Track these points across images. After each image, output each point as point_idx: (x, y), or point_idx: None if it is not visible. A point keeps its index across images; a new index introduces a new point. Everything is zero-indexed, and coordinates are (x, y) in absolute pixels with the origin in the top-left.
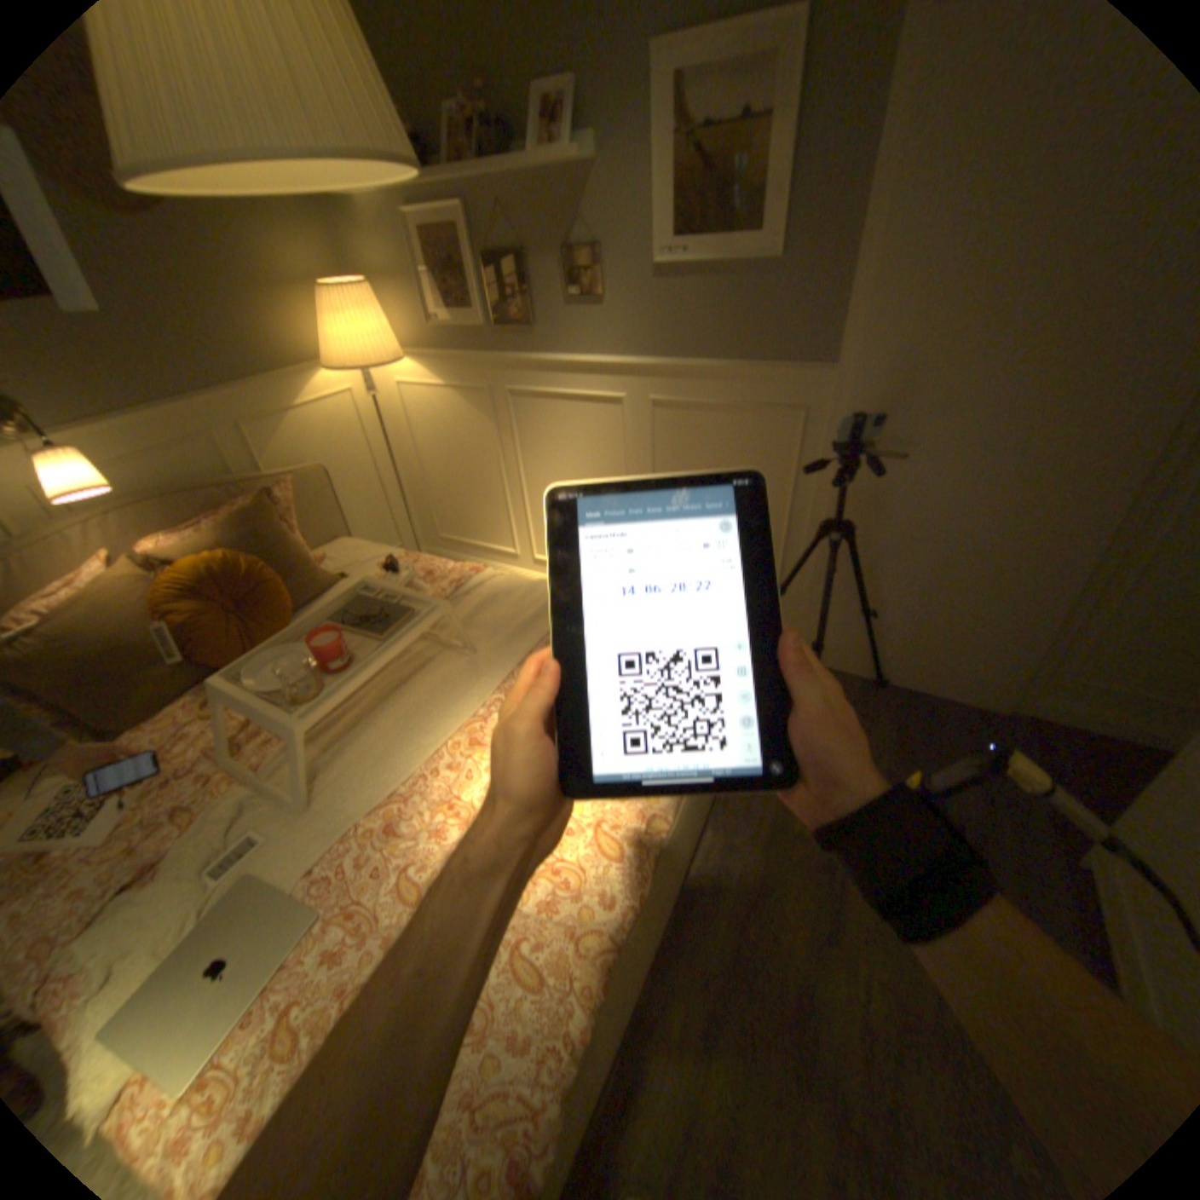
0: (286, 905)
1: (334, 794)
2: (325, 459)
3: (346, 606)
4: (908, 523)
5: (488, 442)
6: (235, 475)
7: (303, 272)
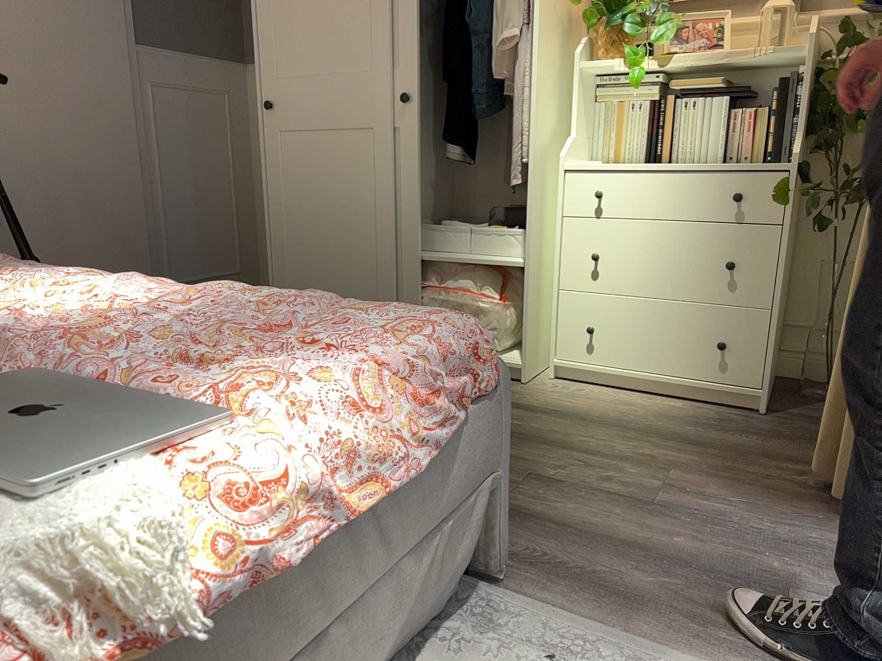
0: None
1: None
2: None
3: None
4: (13, 168)
5: None
6: None
7: None
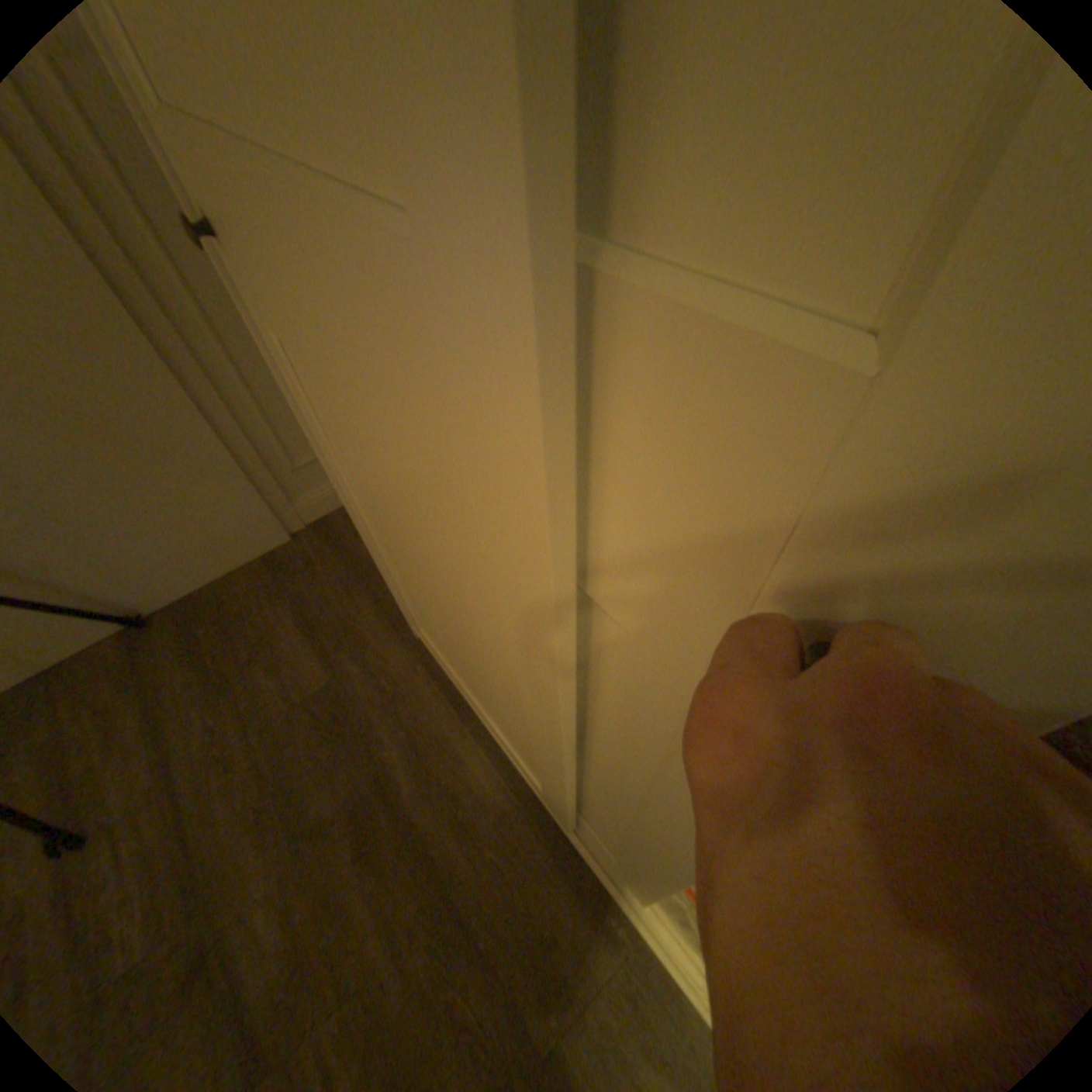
0: None
1: None
2: None
3: None
4: None
5: None
6: None
7: None
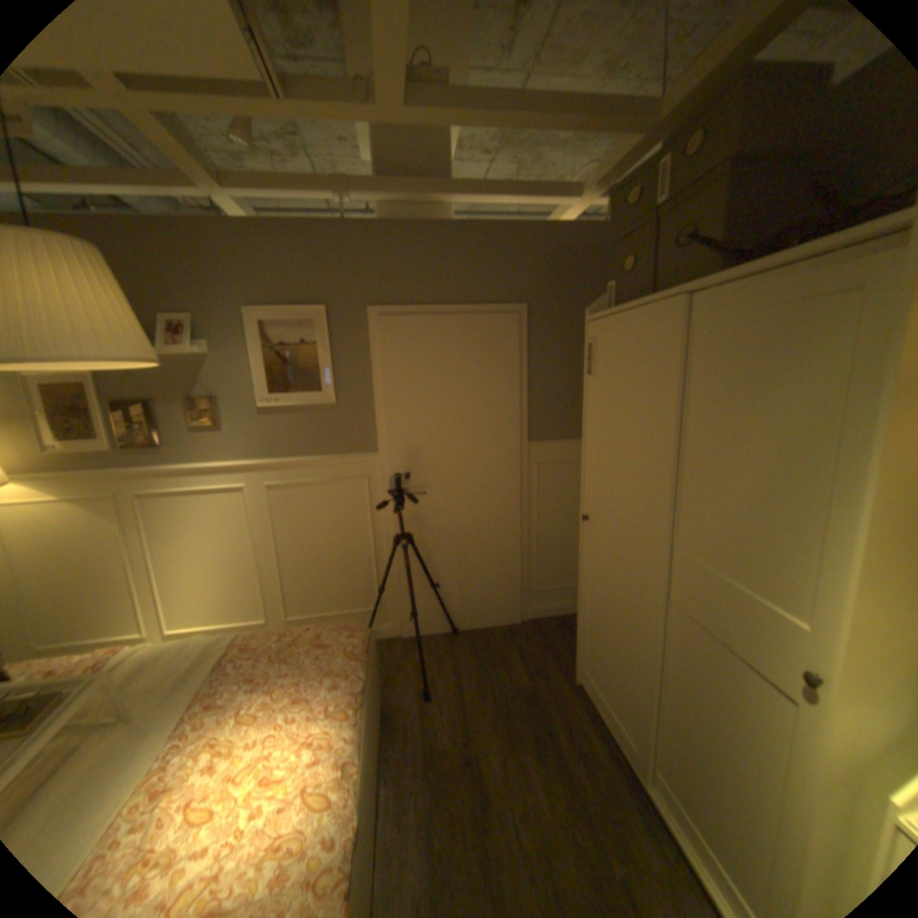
0: None
1: None
2: None
3: None
4: (437, 529)
5: (109, 541)
6: None
7: None
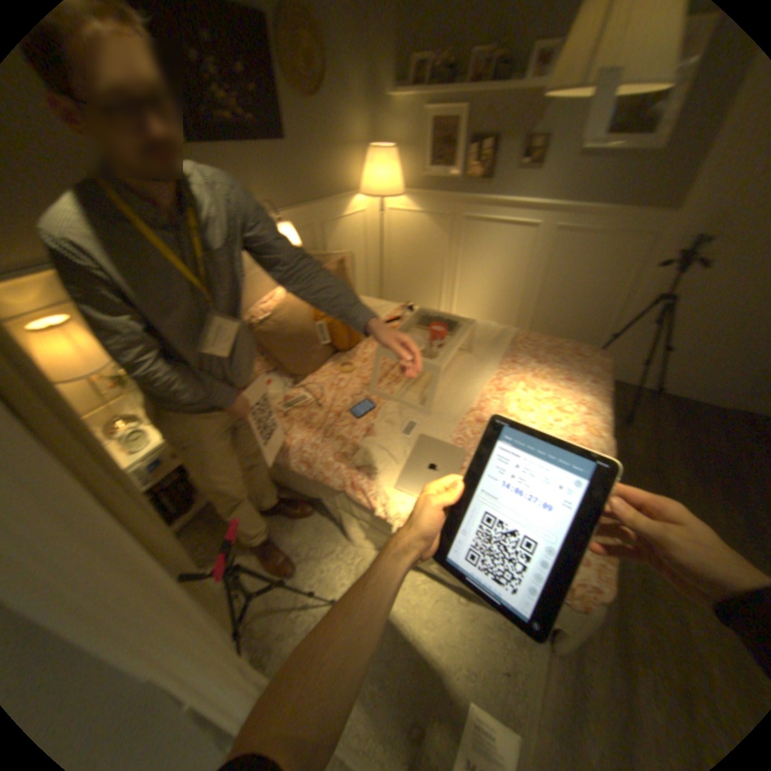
0: (446, 447)
1: (440, 406)
2: (347, 250)
3: (419, 320)
4: (700, 300)
5: (439, 247)
6: (315, 252)
7: (356, 139)
